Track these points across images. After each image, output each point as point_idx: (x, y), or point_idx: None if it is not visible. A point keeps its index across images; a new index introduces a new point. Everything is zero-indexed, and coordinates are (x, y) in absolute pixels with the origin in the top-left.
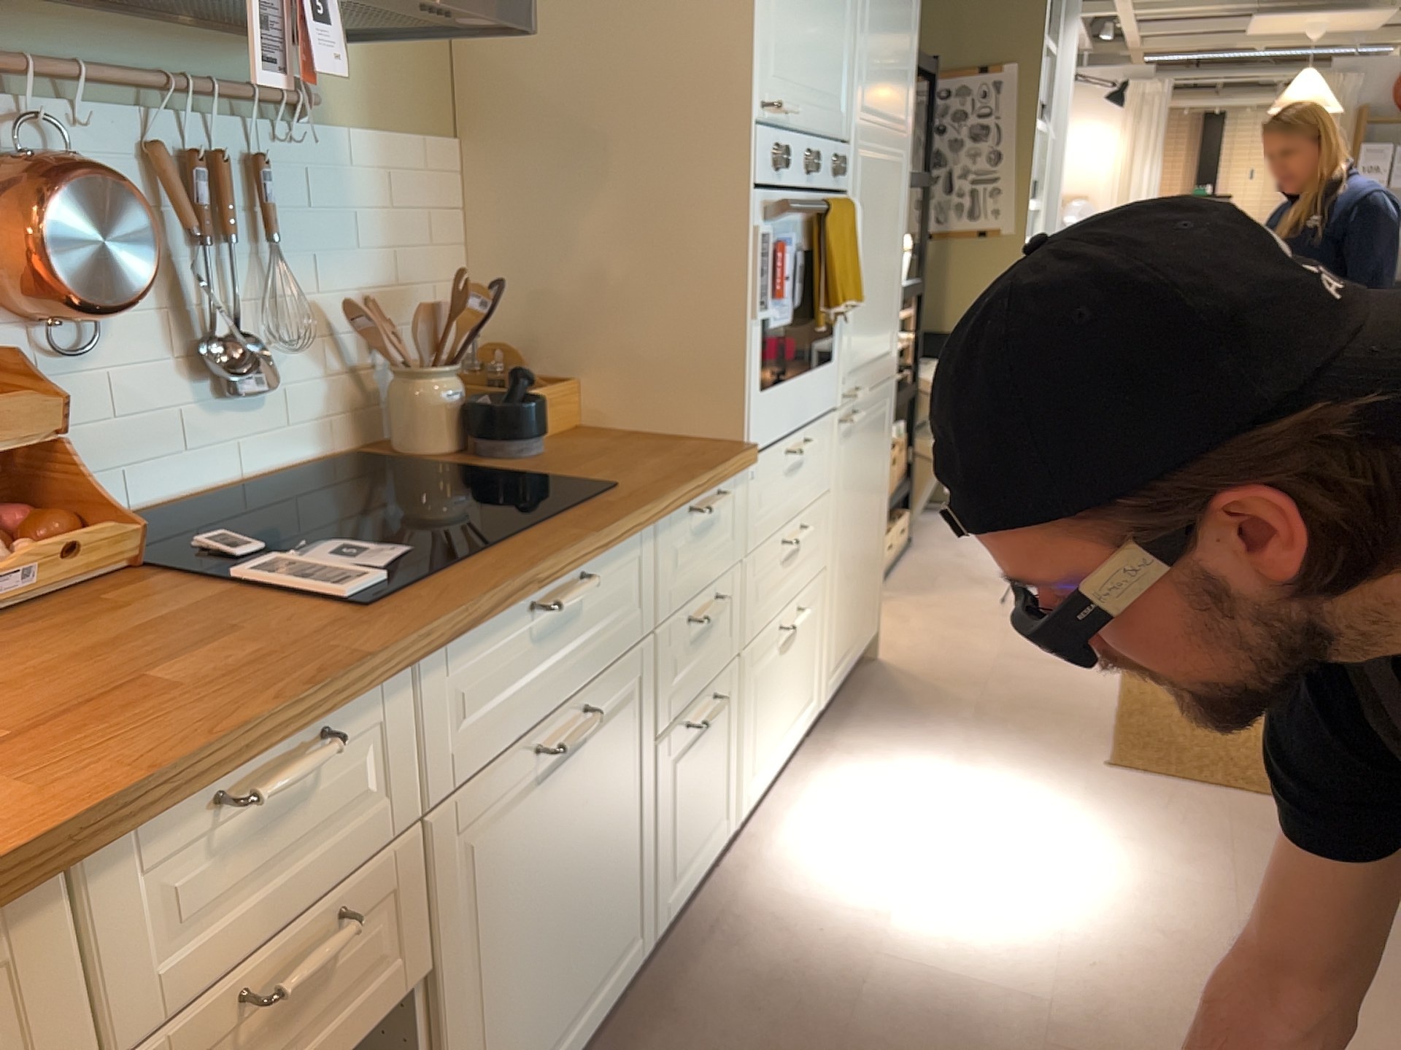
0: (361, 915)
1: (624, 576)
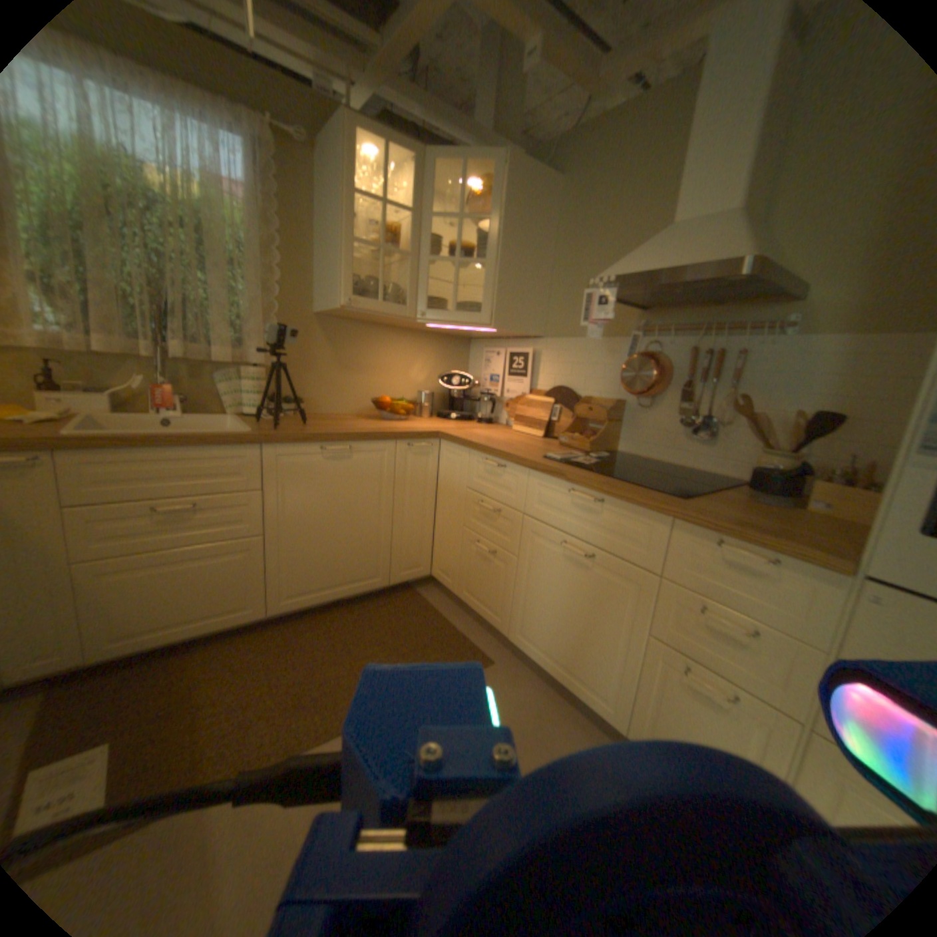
0: (495, 510)
1: (637, 525)
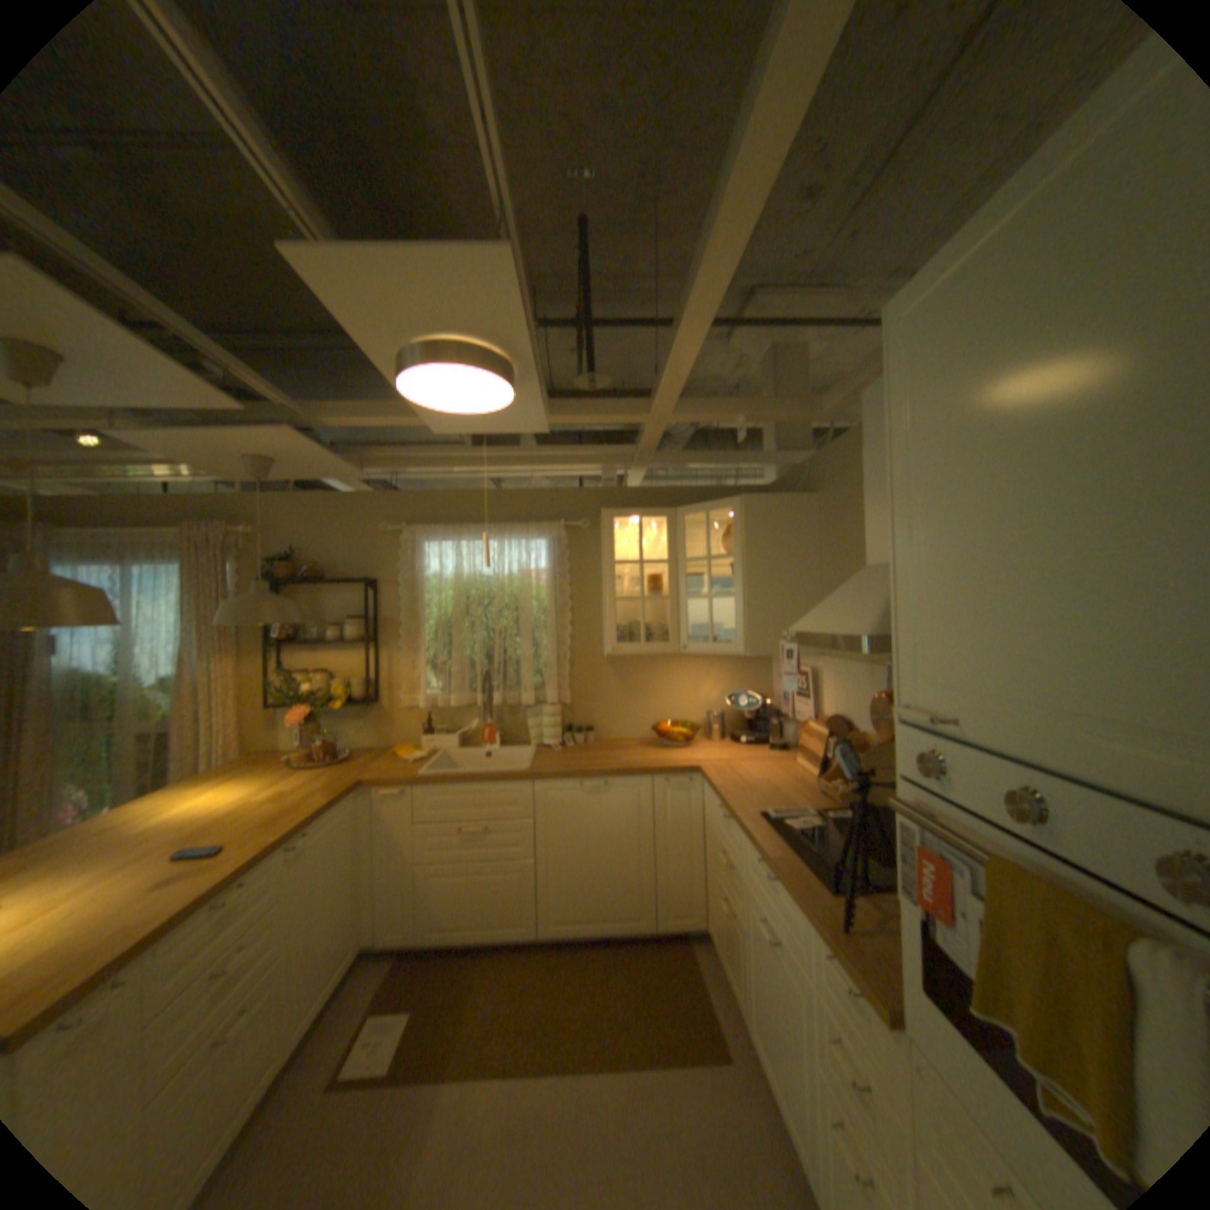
0: (729, 868)
1: (798, 920)
